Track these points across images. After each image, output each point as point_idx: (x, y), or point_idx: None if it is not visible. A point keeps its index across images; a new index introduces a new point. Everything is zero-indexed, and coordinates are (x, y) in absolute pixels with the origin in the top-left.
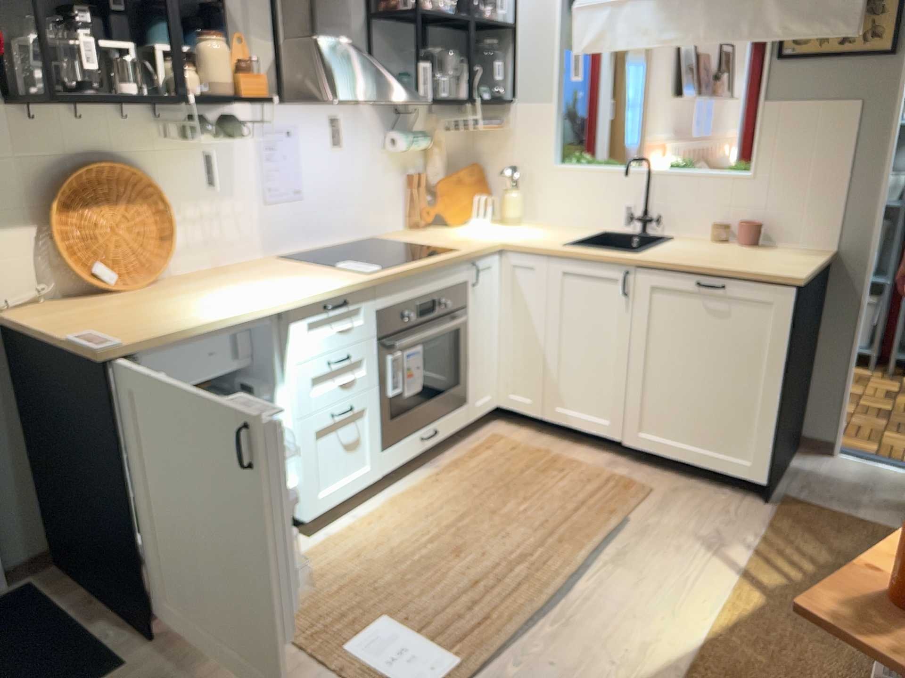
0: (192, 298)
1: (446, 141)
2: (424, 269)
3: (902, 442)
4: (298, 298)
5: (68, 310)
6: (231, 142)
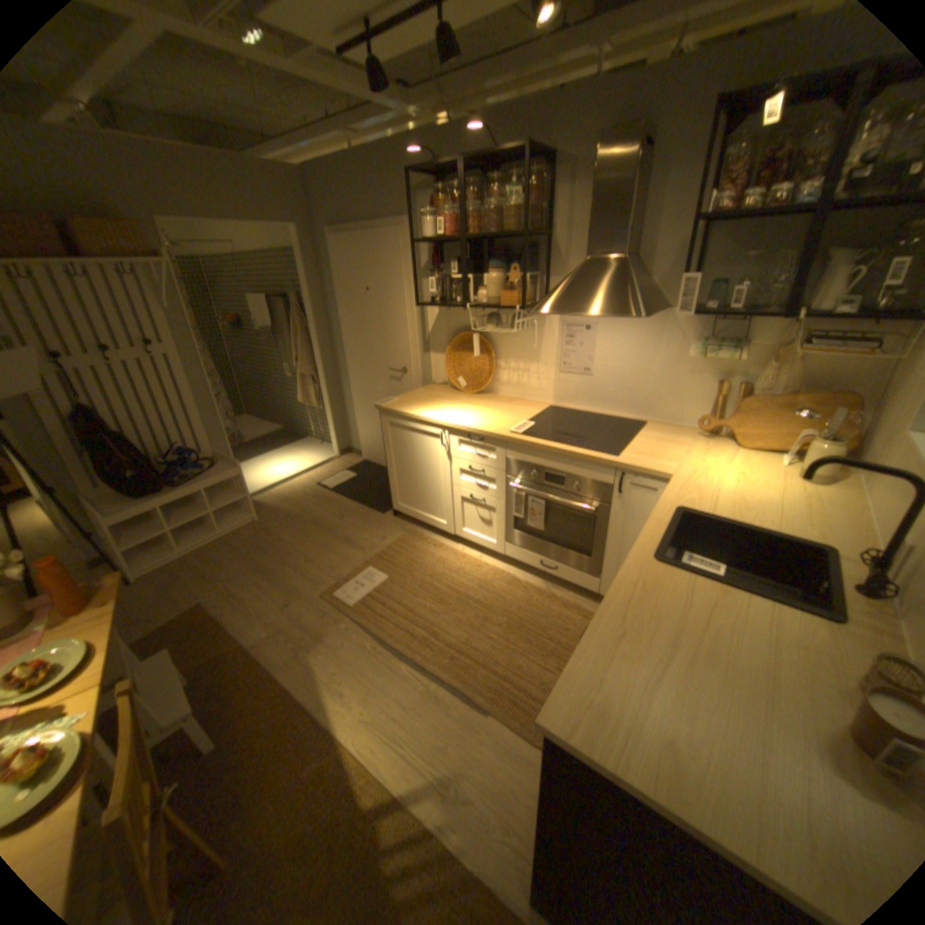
0: (451, 404)
1: (825, 357)
2: (552, 451)
3: None
4: (450, 423)
5: (434, 391)
6: (542, 329)
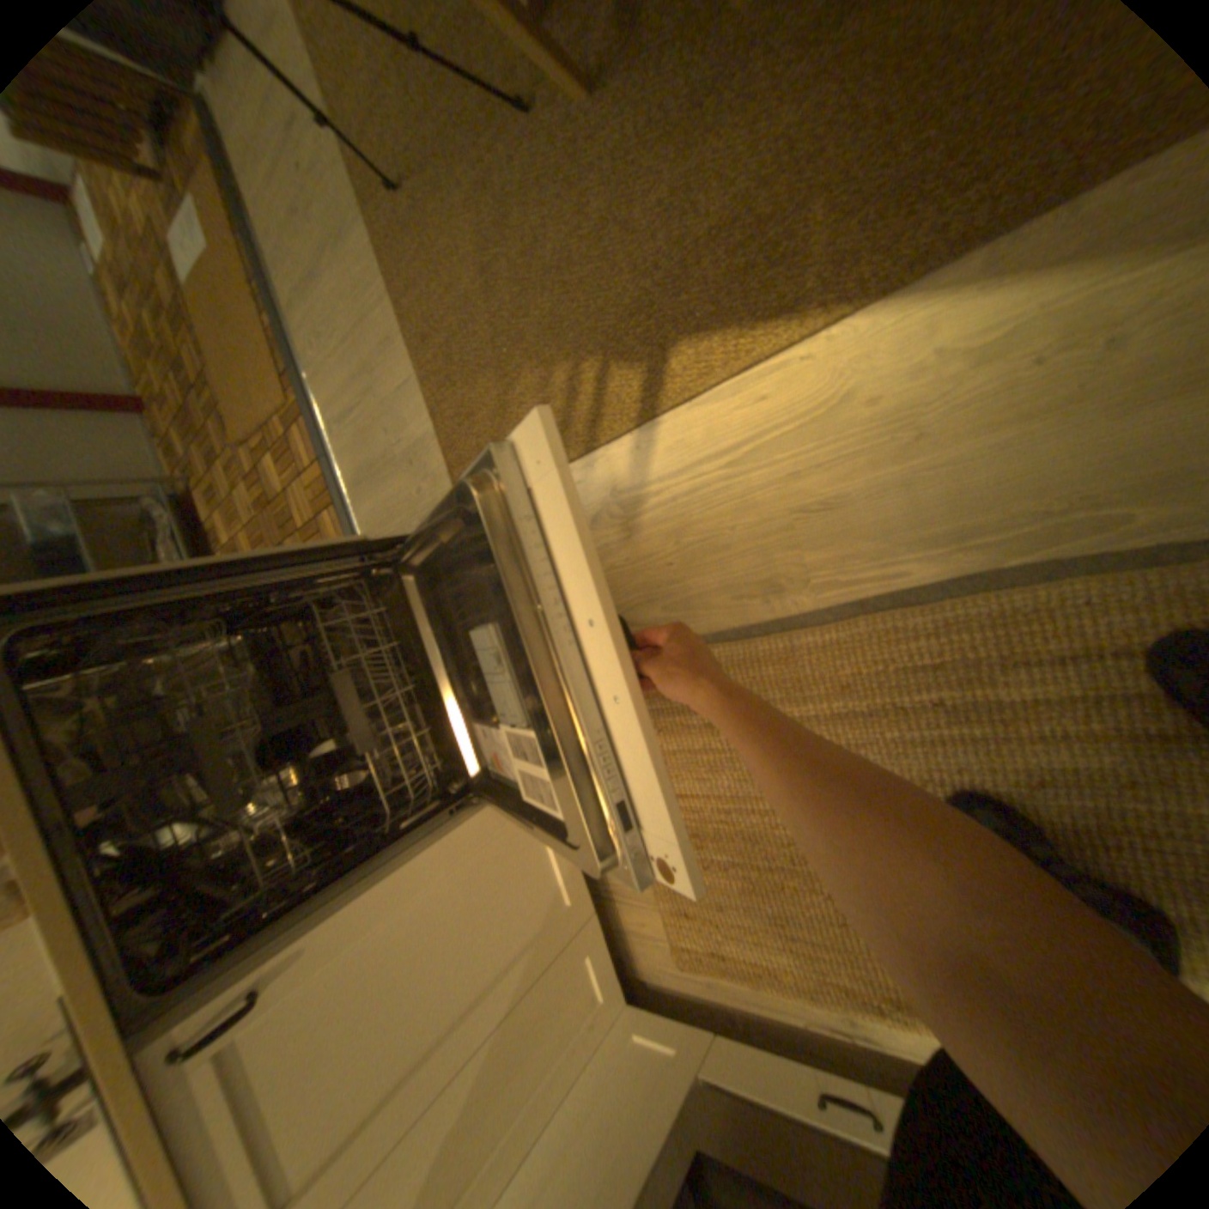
0: None
1: None
2: None
3: (304, 503)
4: None
5: None
6: None
